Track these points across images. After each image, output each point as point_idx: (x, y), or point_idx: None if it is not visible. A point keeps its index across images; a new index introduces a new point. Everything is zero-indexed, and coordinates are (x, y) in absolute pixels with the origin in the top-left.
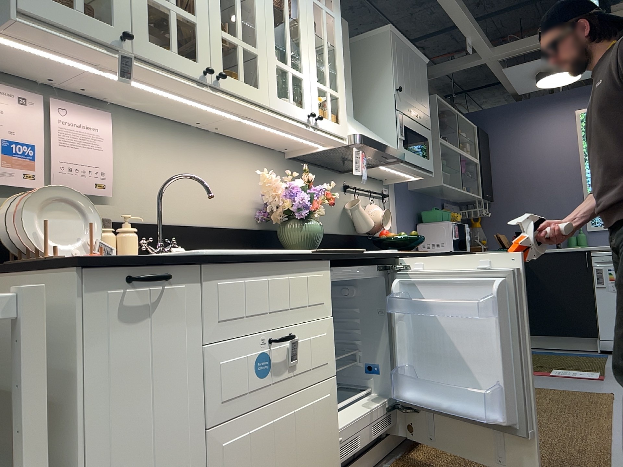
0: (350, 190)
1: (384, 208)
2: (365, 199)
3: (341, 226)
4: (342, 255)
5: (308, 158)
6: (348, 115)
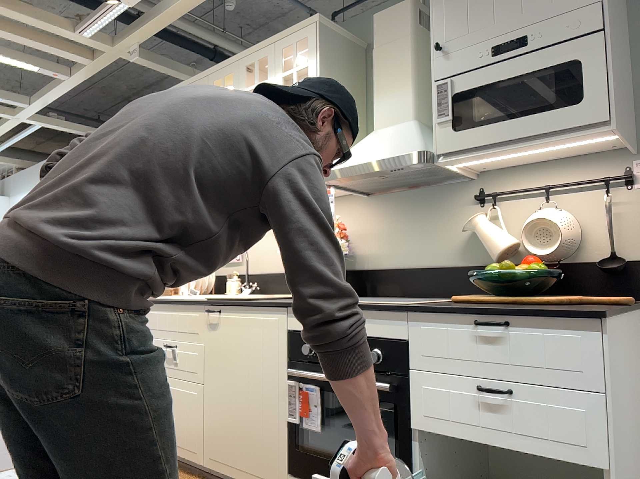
0: (491, 198)
1: (604, 206)
2: (541, 202)
3: (463, 254)
4: (211, 302)
5: (380, 188)
6: (395, 125)
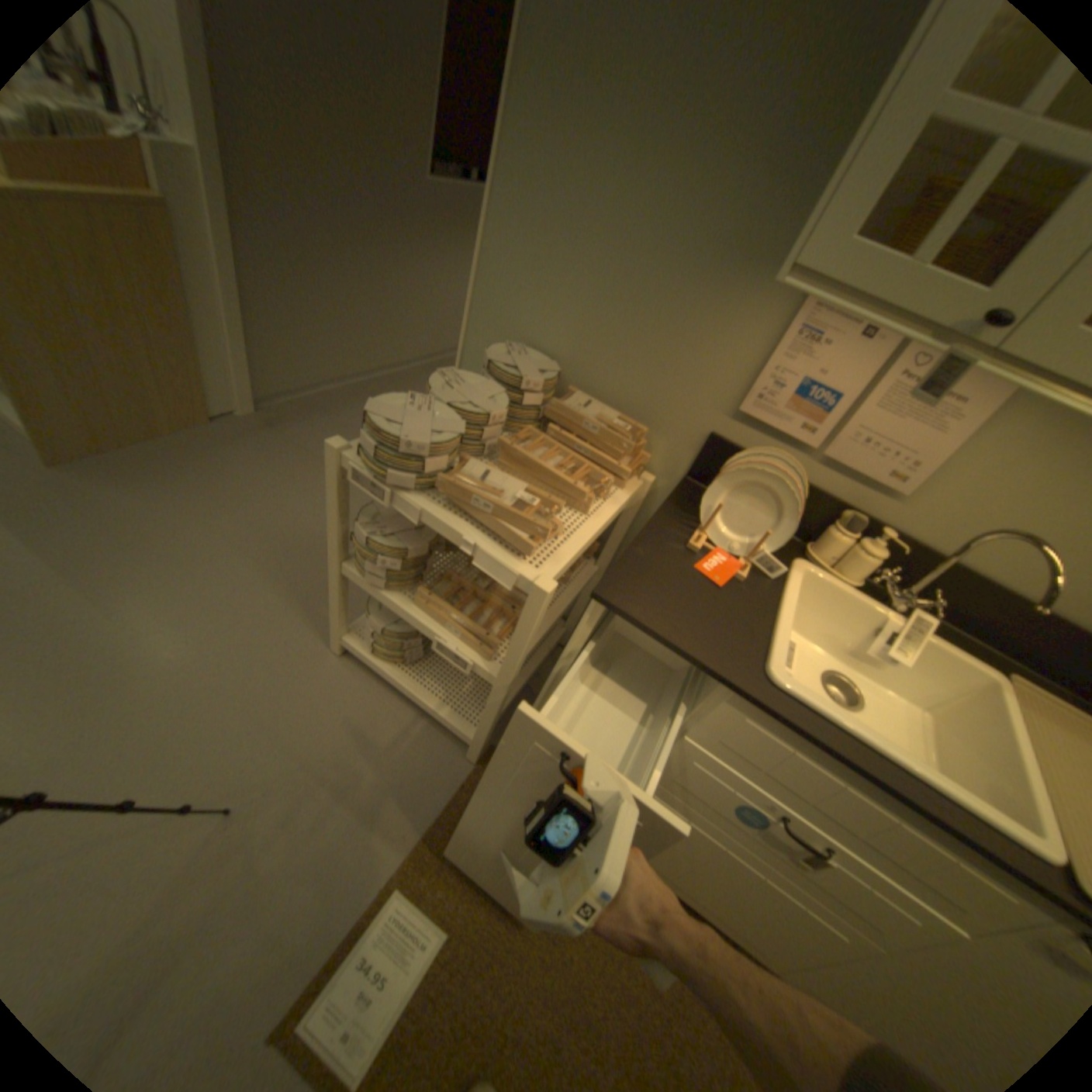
0: None
1: None
2: None
3: None
4: None
5: None
6: None
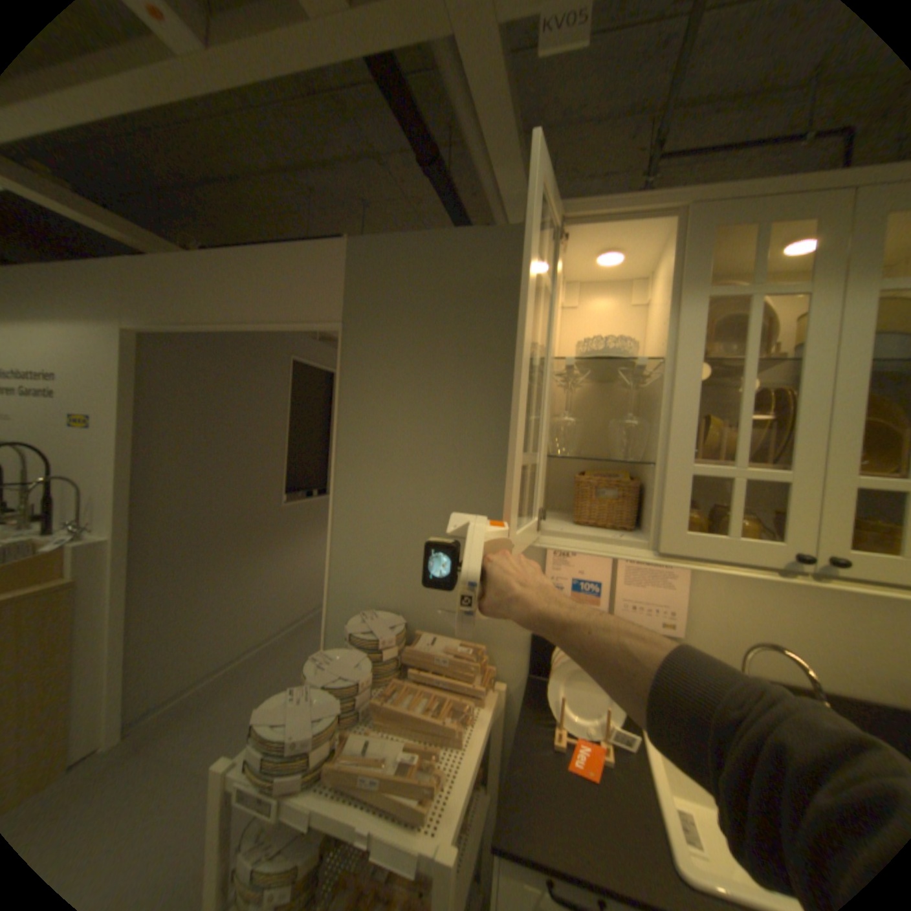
0: None
1: None
2: None
3: None
4: None
5: None
6: None
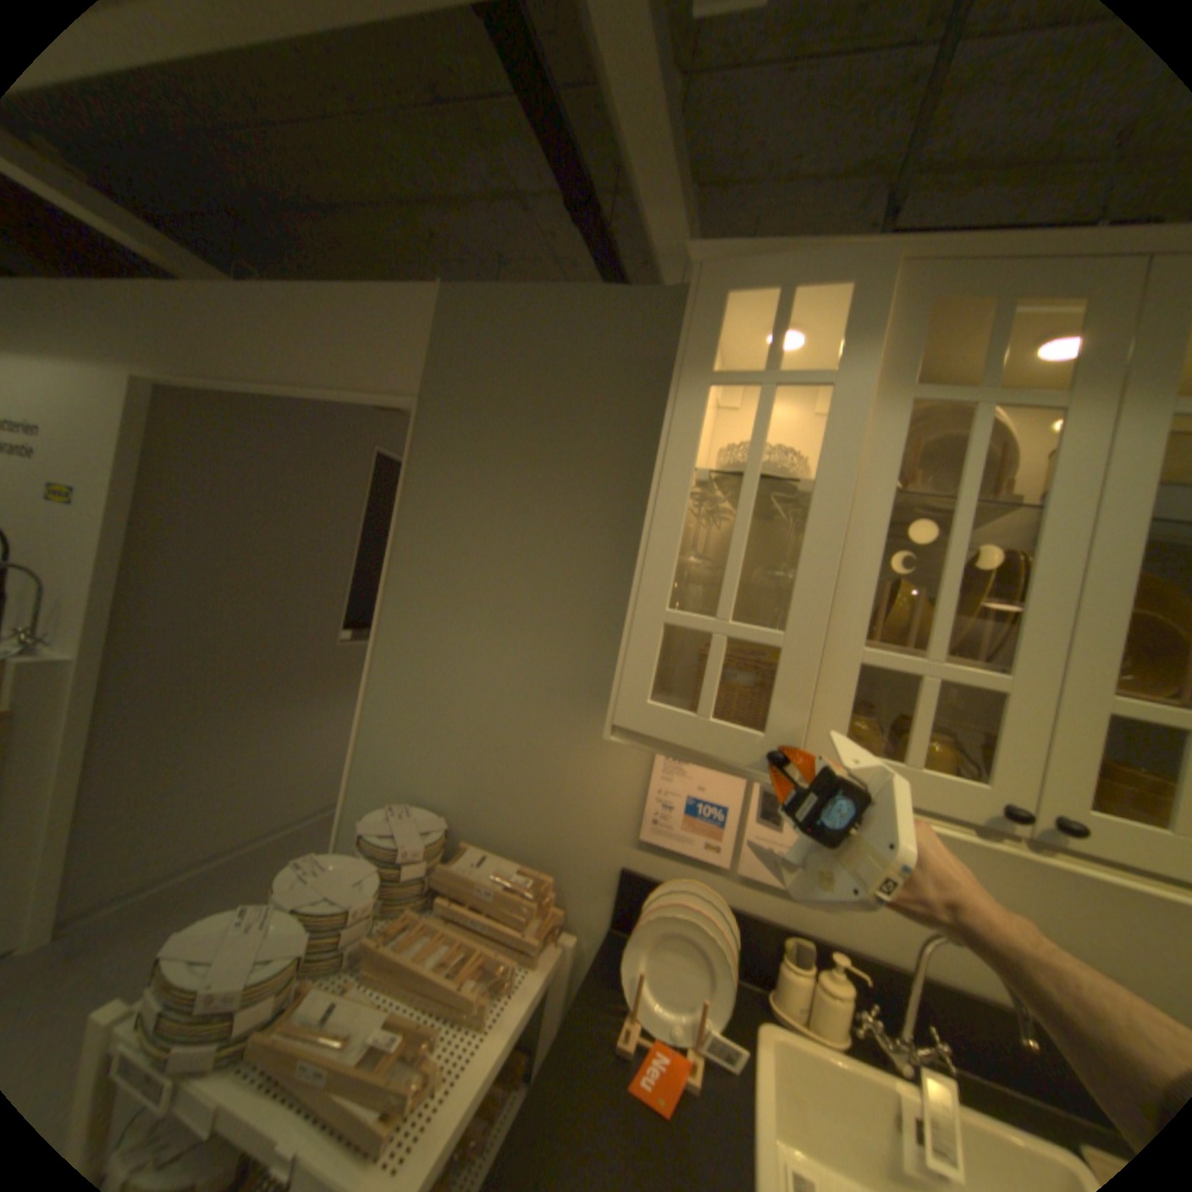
0: None
1: None
2: None
3: None
4: None
5: None
6: None
